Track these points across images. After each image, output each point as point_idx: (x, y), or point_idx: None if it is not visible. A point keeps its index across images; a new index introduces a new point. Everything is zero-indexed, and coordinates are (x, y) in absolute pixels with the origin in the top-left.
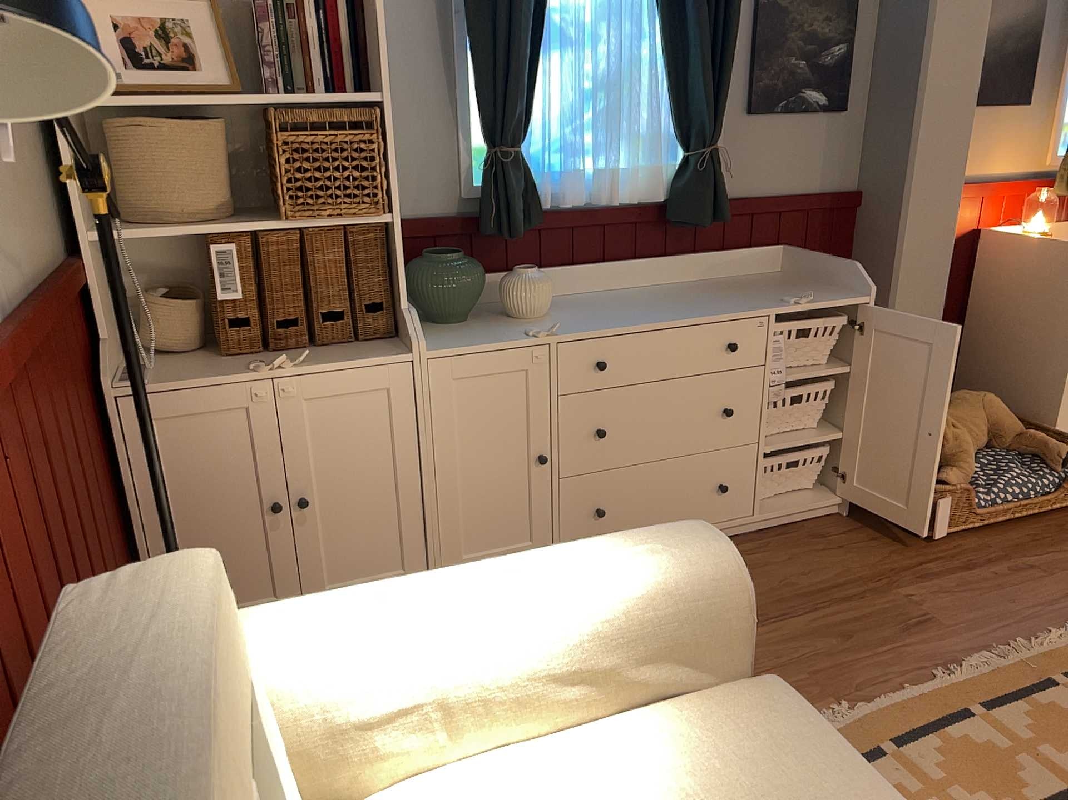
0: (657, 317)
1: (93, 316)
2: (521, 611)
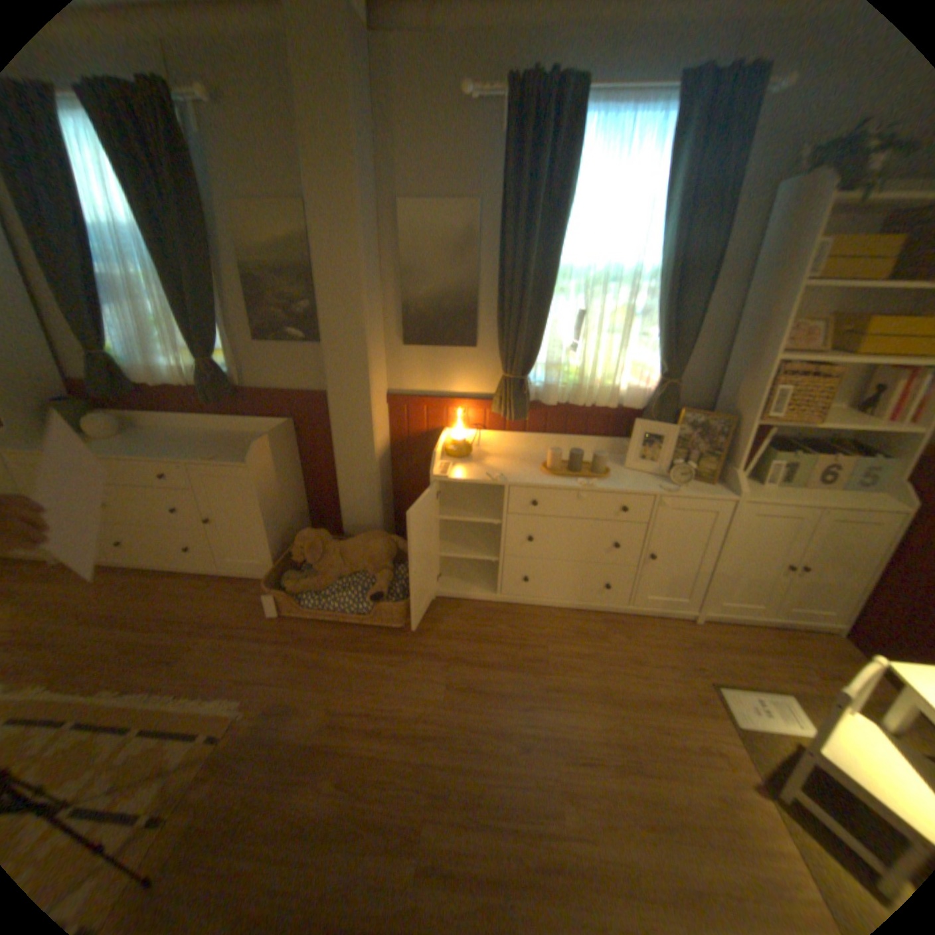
0: (130, 452)
1: None
2: None
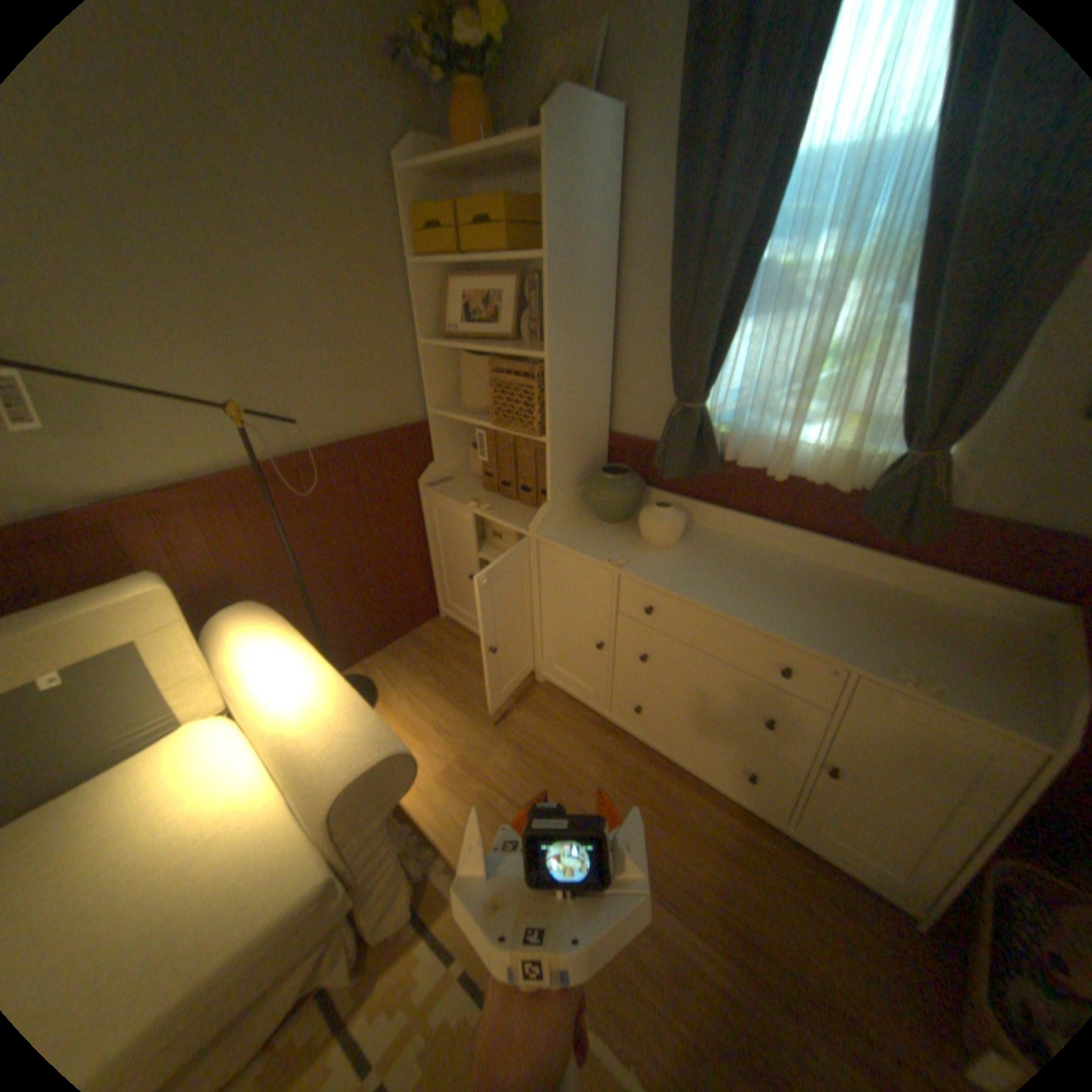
0: (730, 597)
1: (434, 448)
2: (270, 704)
